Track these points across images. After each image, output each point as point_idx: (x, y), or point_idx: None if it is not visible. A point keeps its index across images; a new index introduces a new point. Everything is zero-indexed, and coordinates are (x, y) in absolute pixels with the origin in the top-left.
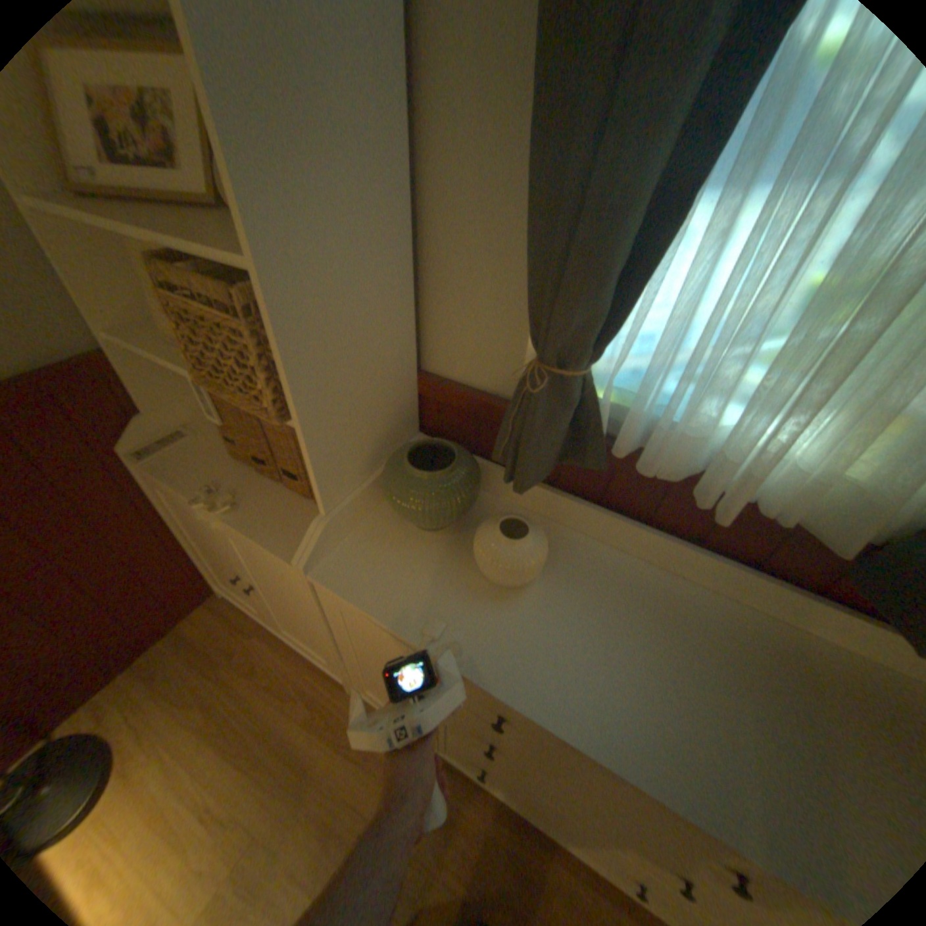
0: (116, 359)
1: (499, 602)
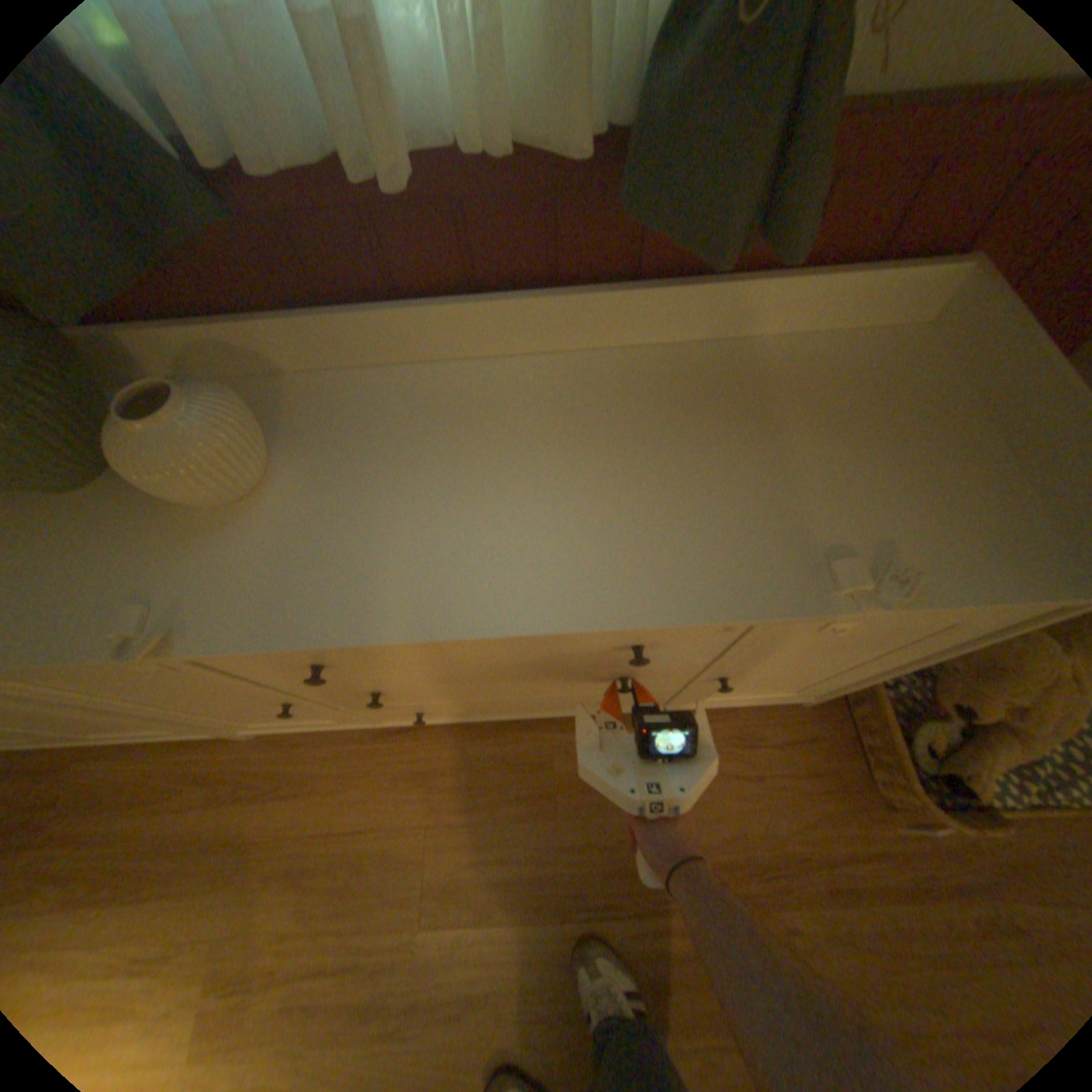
0: None
1: (224, 527)
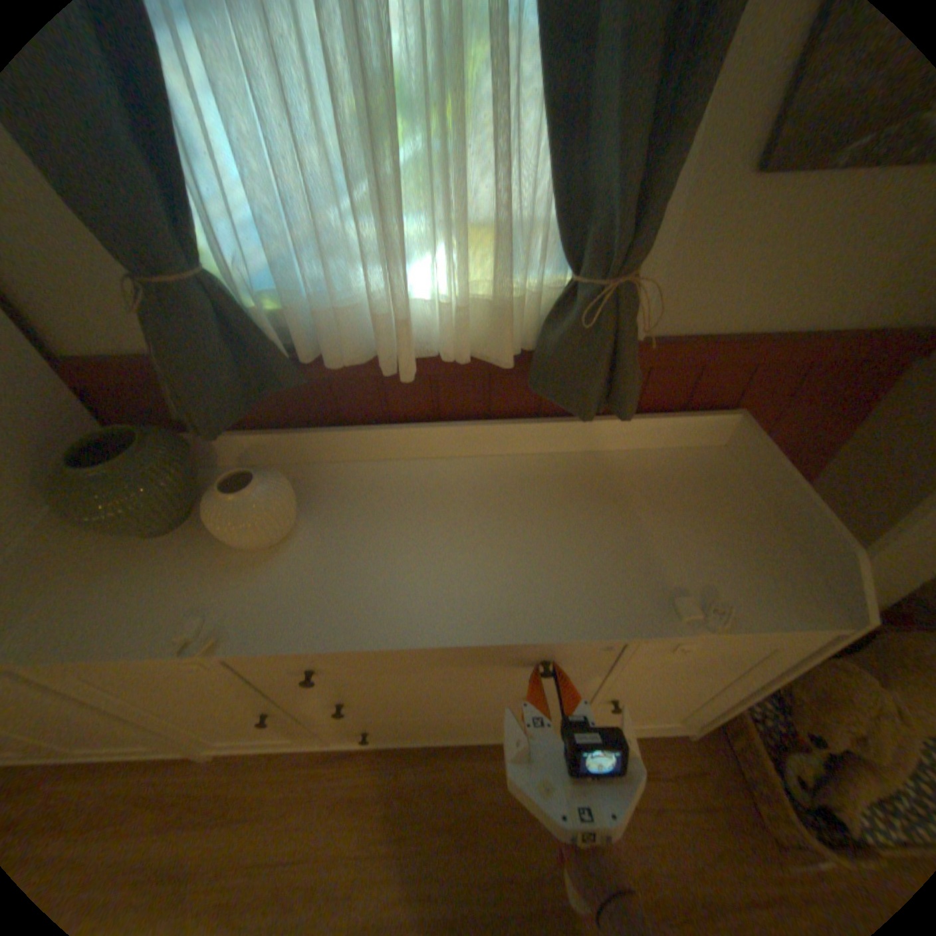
0: None
1: (262, 564)
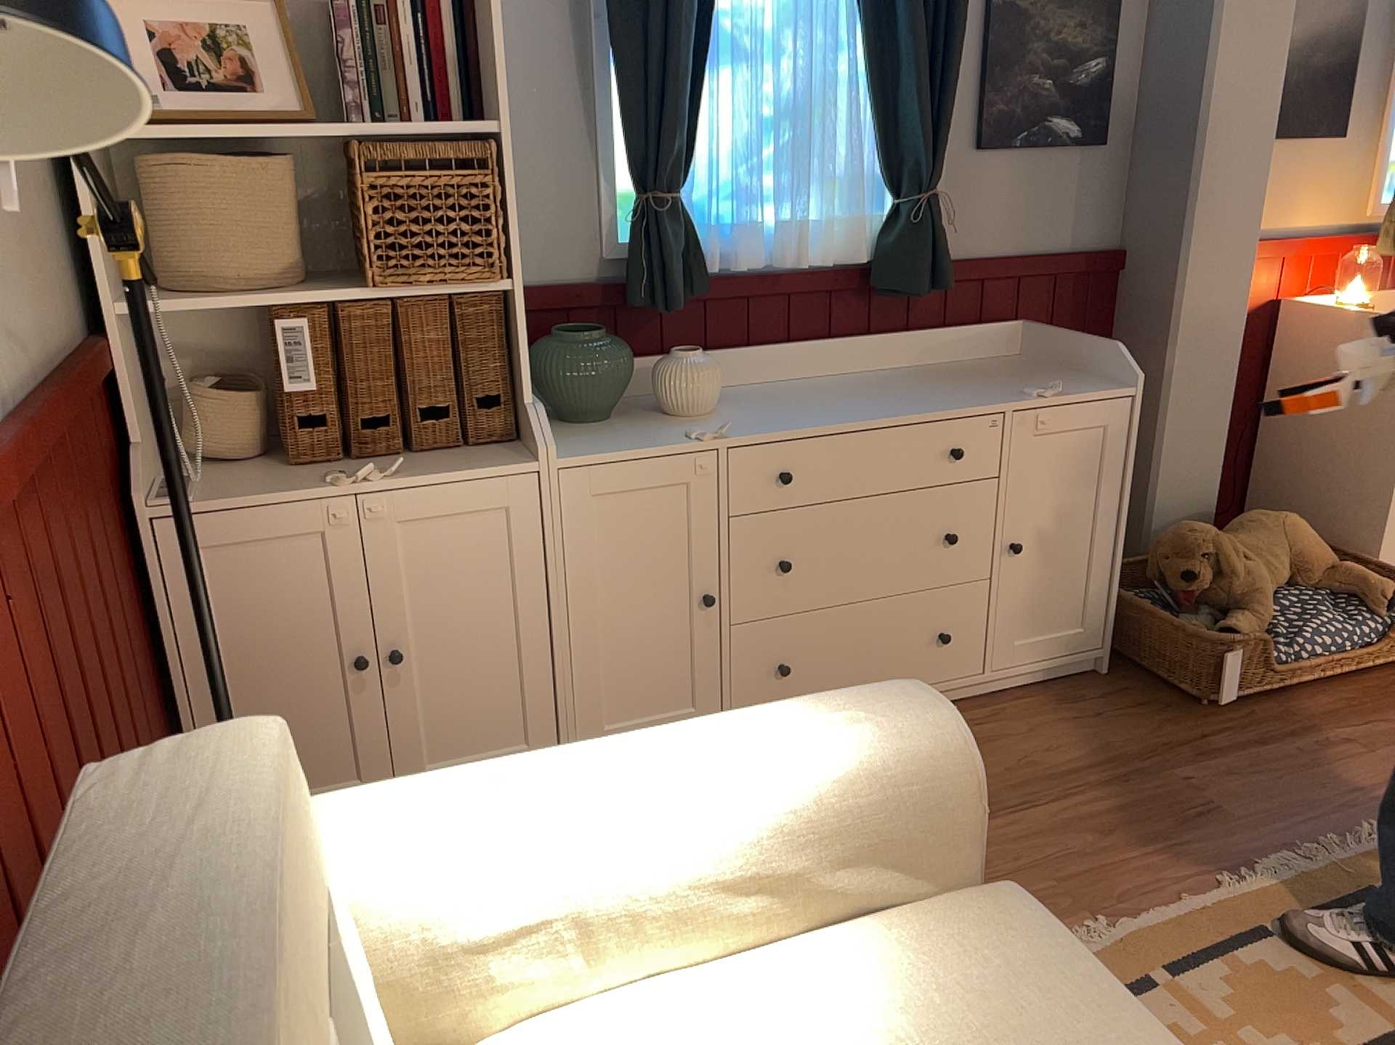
0: (118, 353)
1: (711, 420)
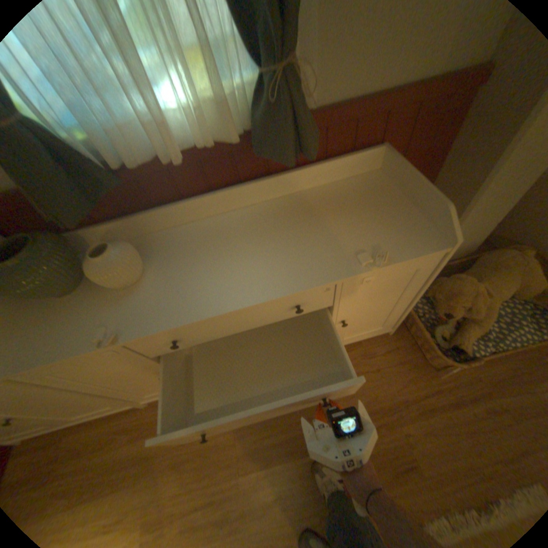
0: None
1: (130, 293)
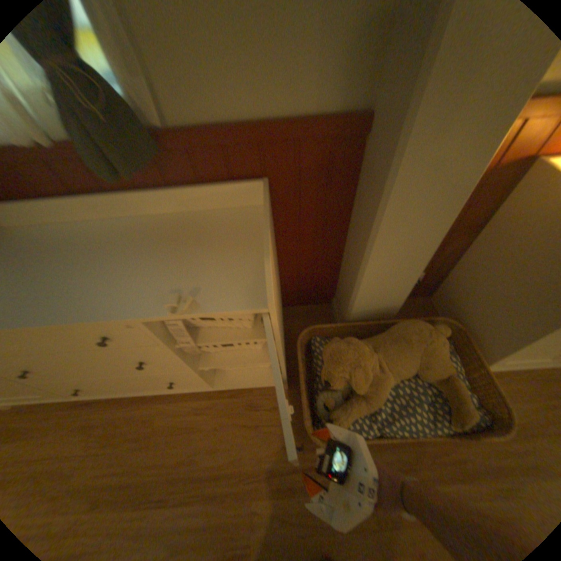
0: None
1: None
